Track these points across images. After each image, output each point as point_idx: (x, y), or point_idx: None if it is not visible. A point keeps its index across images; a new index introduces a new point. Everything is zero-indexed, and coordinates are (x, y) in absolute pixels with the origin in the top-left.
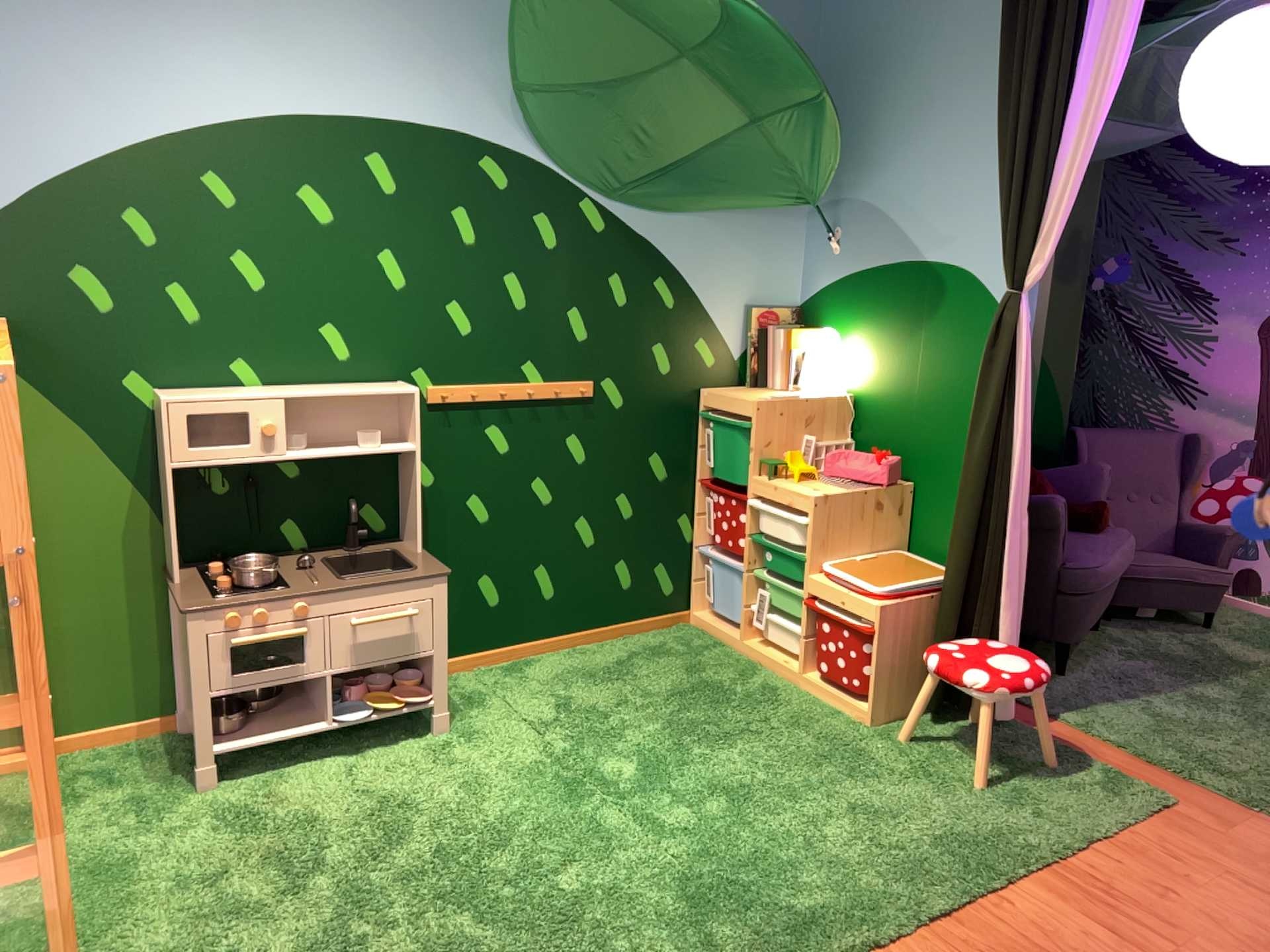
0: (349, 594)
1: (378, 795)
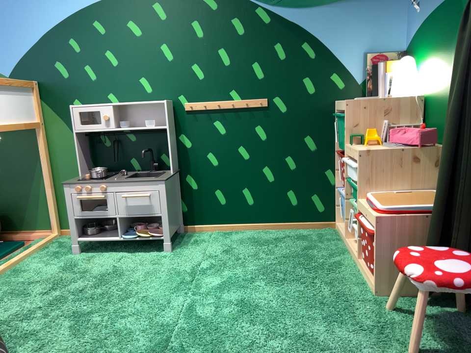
0: (119, 185)
1: (111, 271)
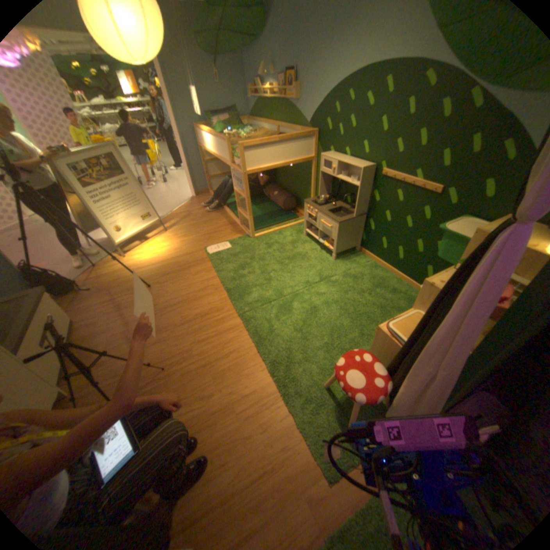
0: (321, 214)
1: (302, 255)
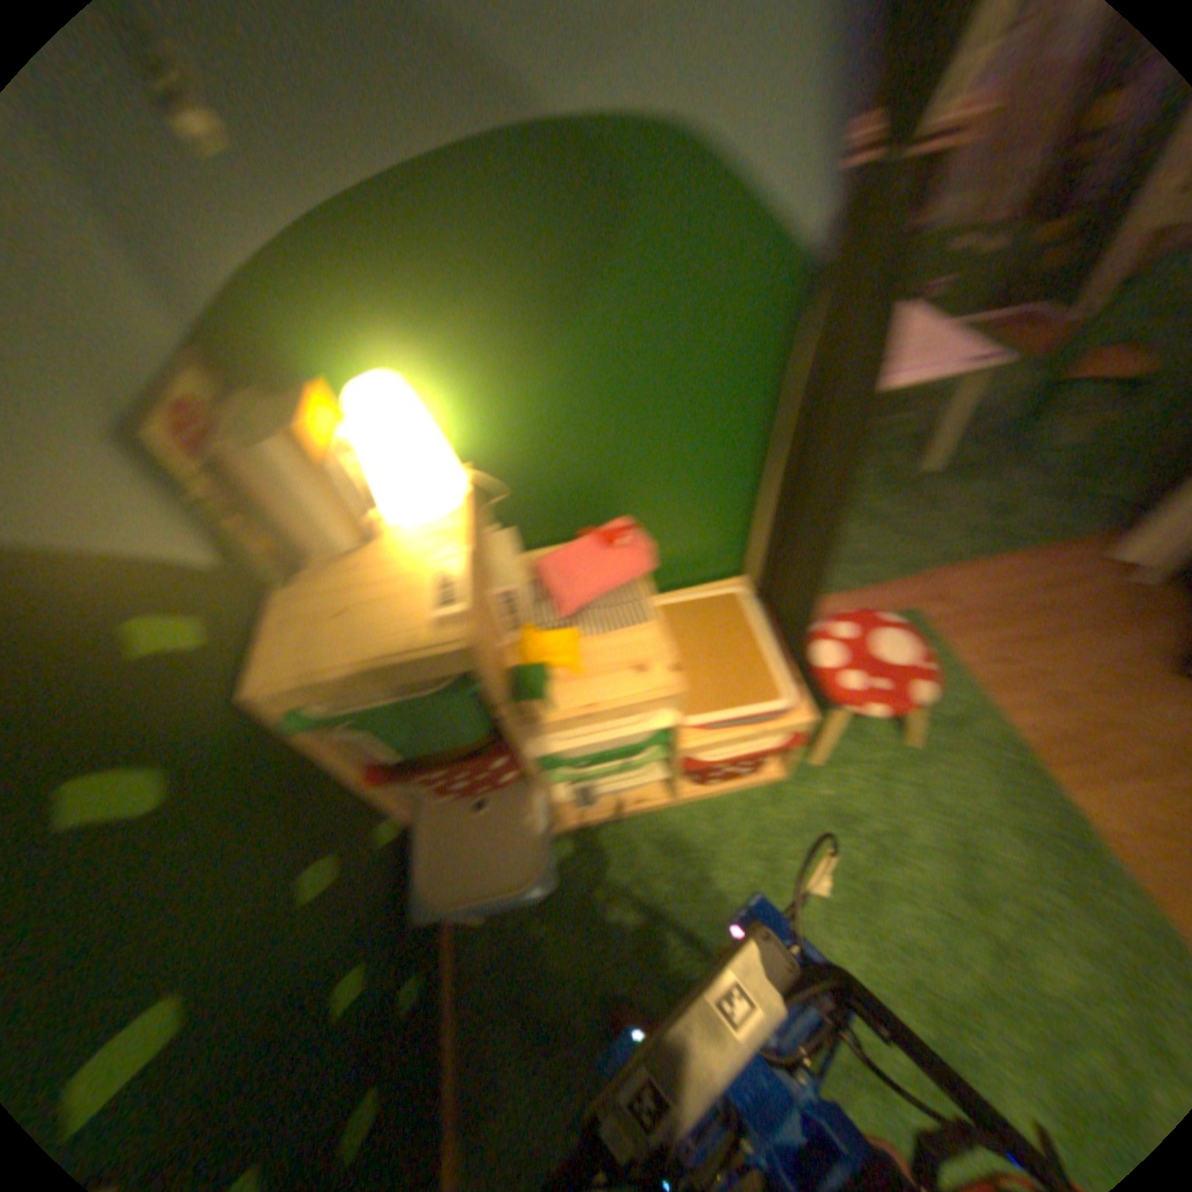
0: None
1: None
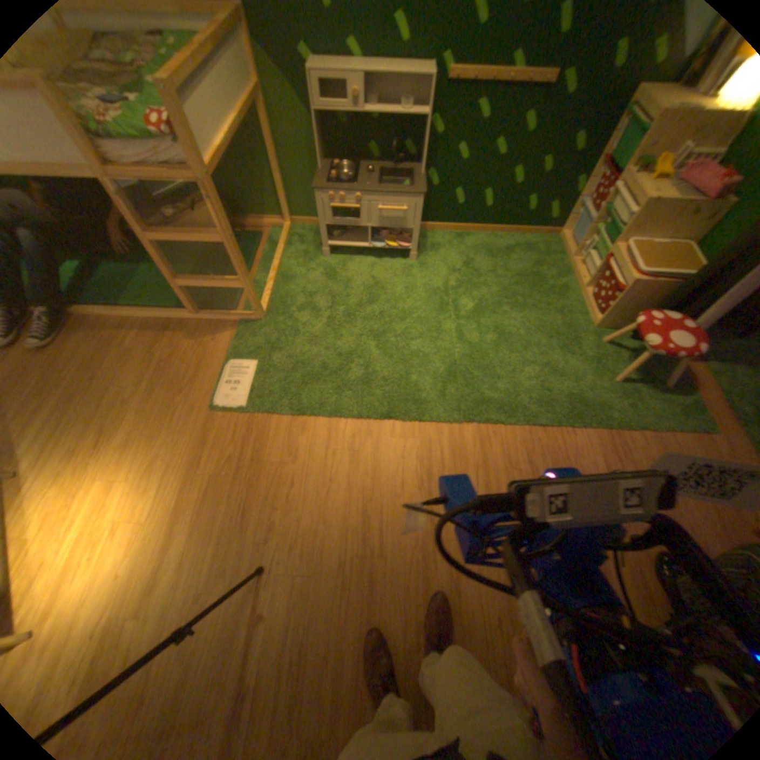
0: (376, 196)
1: (372, 283)
